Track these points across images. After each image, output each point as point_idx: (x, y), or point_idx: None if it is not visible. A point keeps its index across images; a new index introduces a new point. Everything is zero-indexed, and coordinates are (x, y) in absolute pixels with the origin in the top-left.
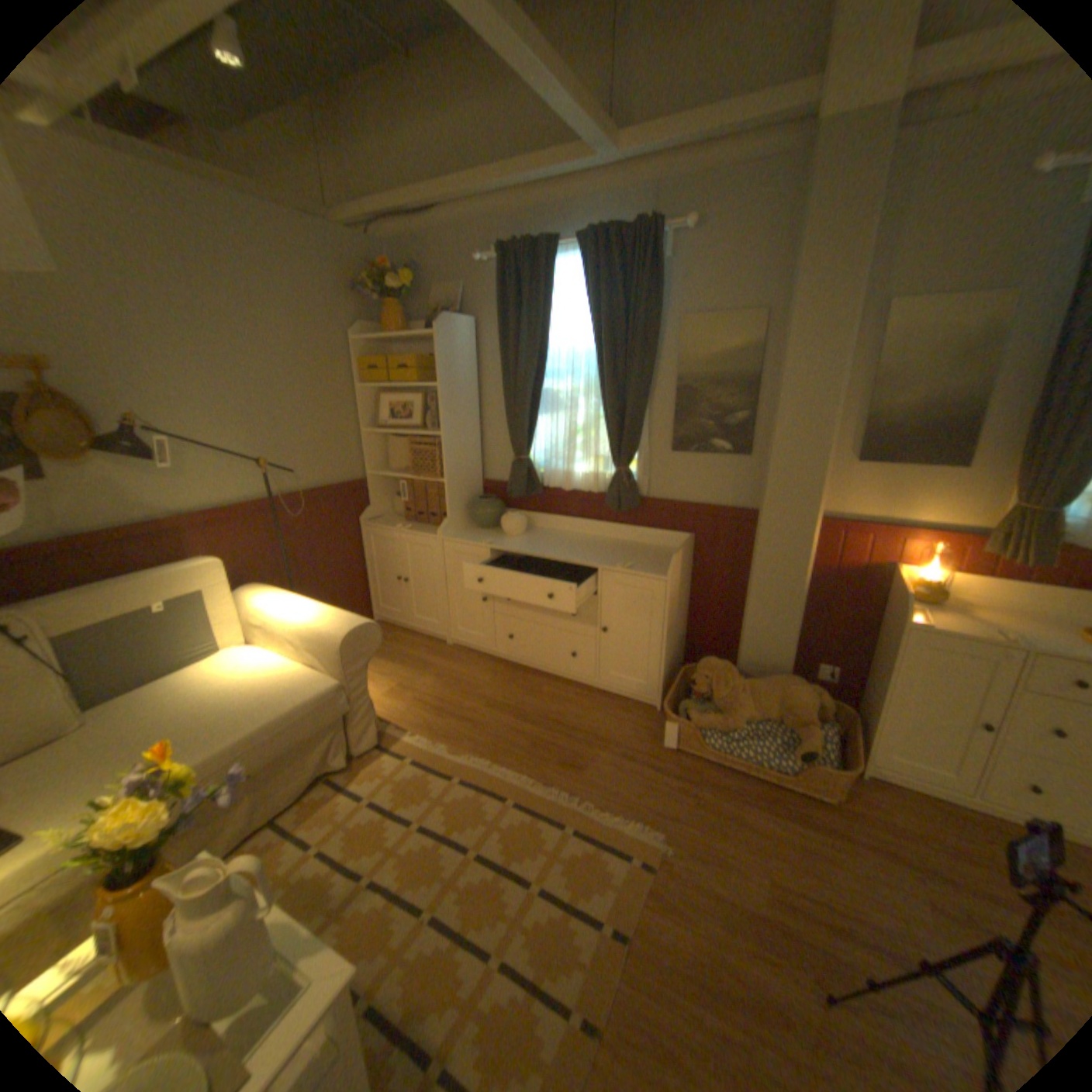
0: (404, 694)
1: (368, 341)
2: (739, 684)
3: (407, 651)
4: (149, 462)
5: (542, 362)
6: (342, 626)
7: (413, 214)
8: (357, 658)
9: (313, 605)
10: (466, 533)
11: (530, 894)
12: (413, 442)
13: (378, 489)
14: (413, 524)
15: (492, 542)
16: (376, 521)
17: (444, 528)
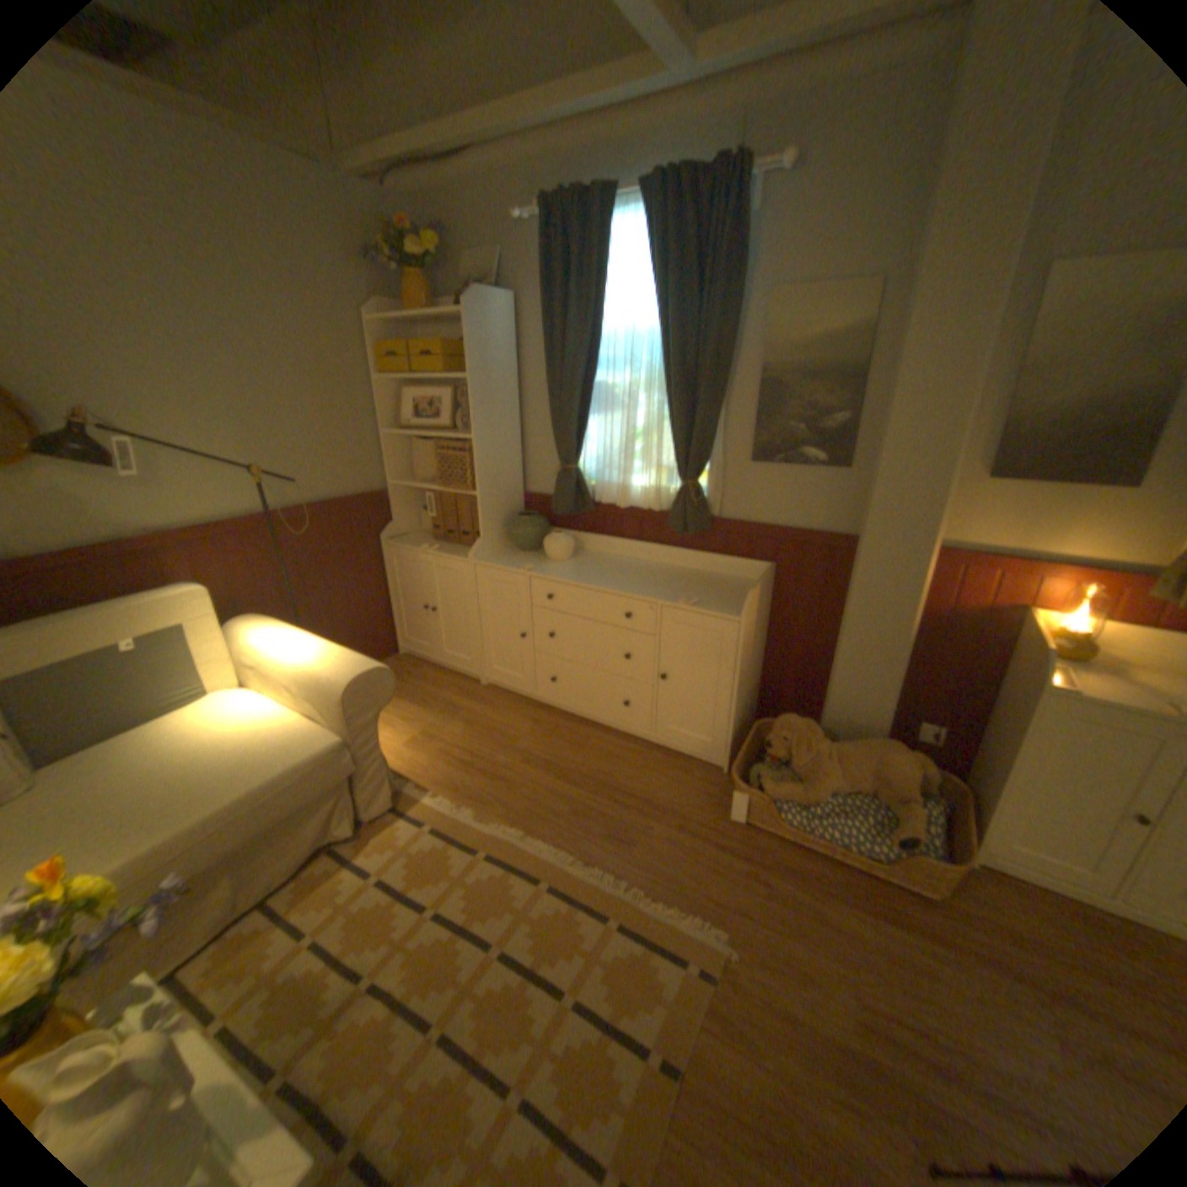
0: (428, 744)
1: (386, 322)
2: (825, 748)
3: (435, 691)
4: (114, 468)
5: (595, 348)
6: (345, 671)
7: (439, 160)
8: (365, 709)
9: (315, 642)
10: (503, 556)
11: (563, 1007)
12: (440, 446)
13: (402, 502)
14: (442, 544)
15: (532, 568)
16: (400, 540)
17: (477, 551)
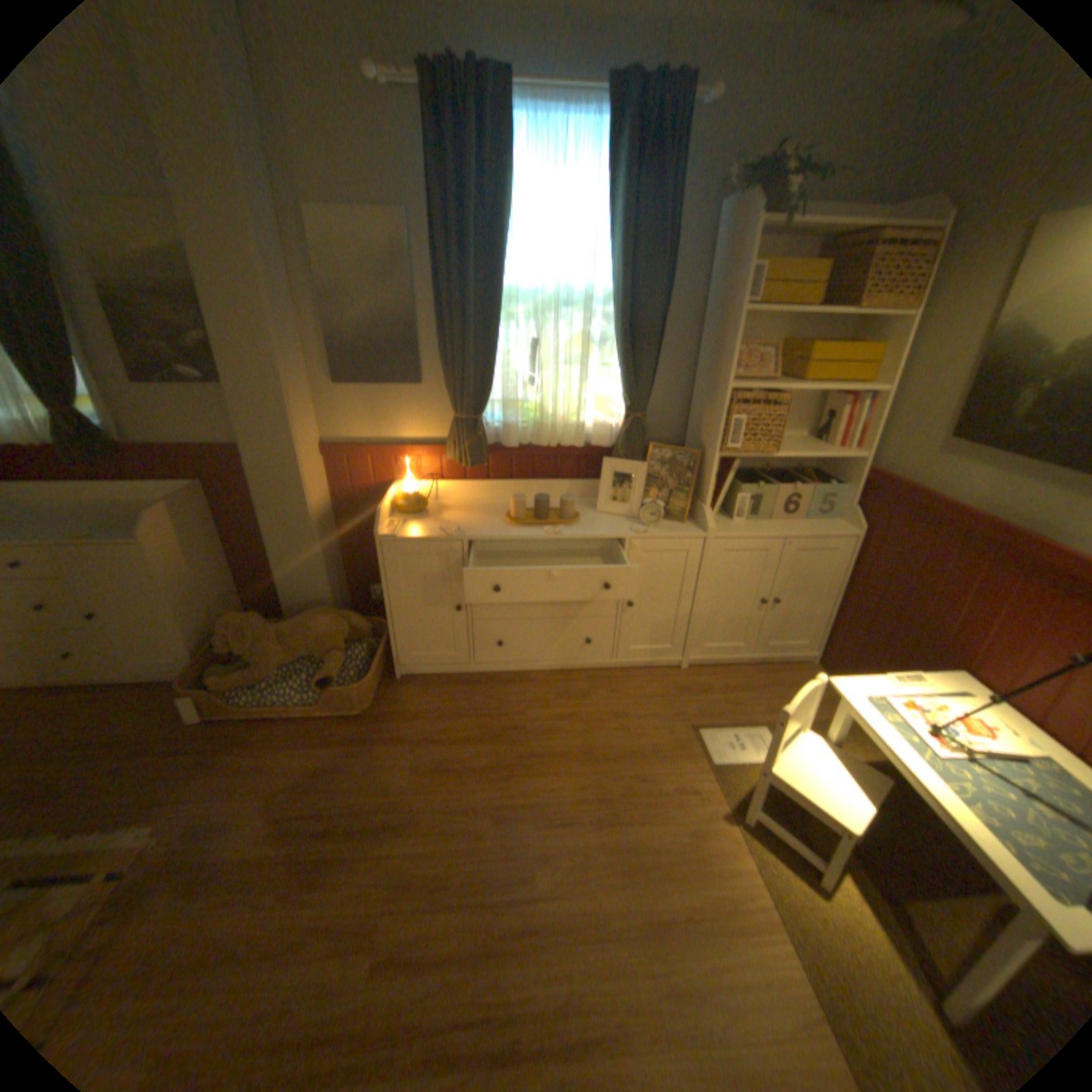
0: None
1: None
2: (264, 632)
3: None
4: None
5: None
6: None
7: None
8: None
9: None
10: None
11: None
12: None
13: None
14: None
15: None
16: None
17: None
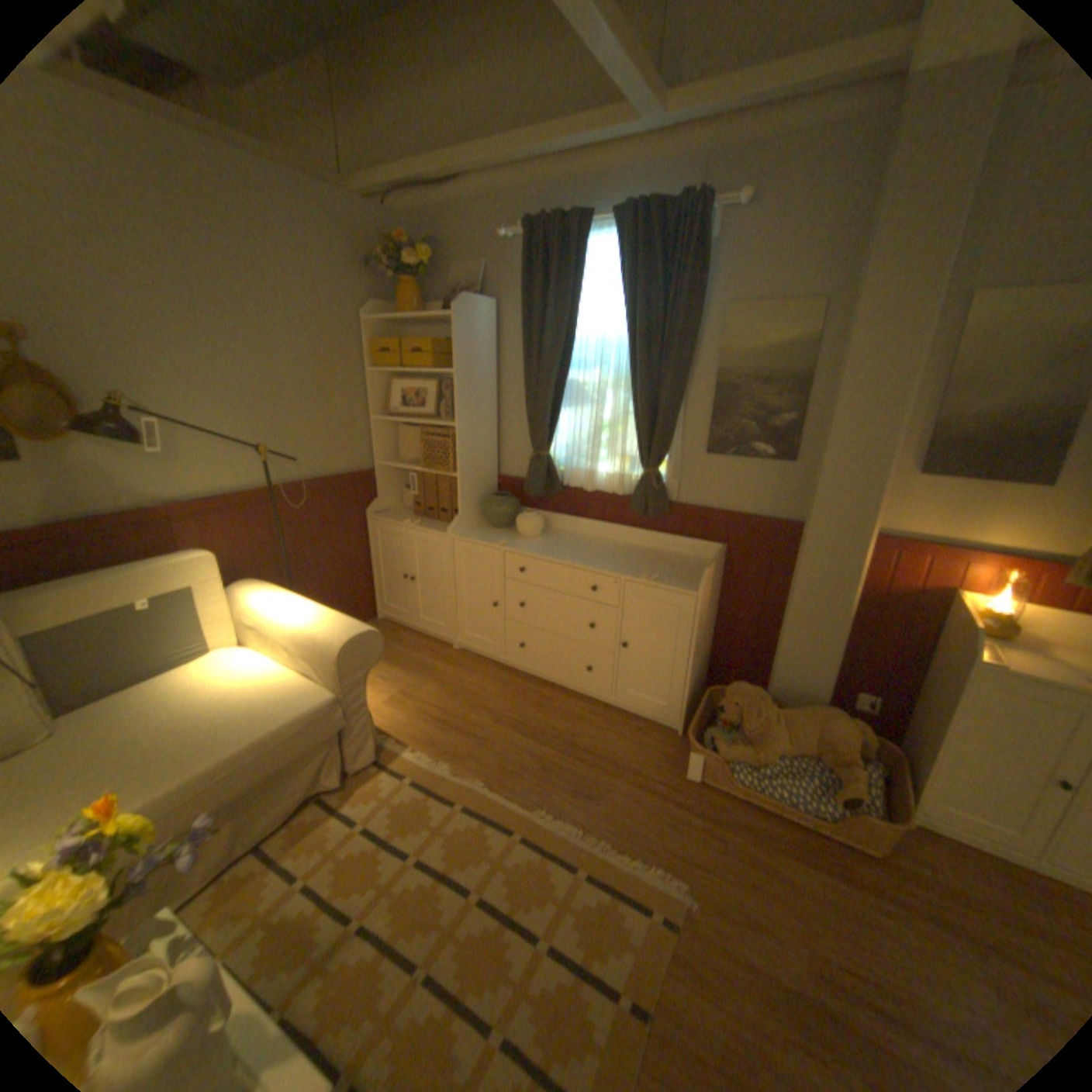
0: (406, 702)
1: (381, 322)
2: (773, 714)
3: (411, 654)
4: (139, 444)
5: (568, 350)
6: (340, 633)
7: (434, 185)
8: (356, 669)
9: (311, 606)
10: (479, 532)
11: (538, 951)
12: (425, 432)
13: (386, 481)
14: (422, 520)
15: (506, 543)
16: (384, 515)
17: (455, 526)
